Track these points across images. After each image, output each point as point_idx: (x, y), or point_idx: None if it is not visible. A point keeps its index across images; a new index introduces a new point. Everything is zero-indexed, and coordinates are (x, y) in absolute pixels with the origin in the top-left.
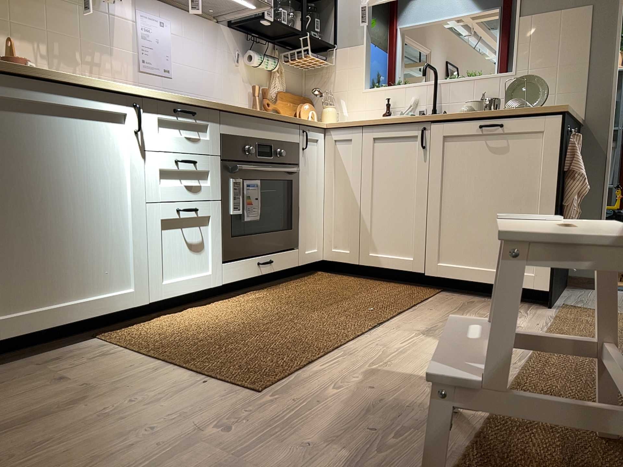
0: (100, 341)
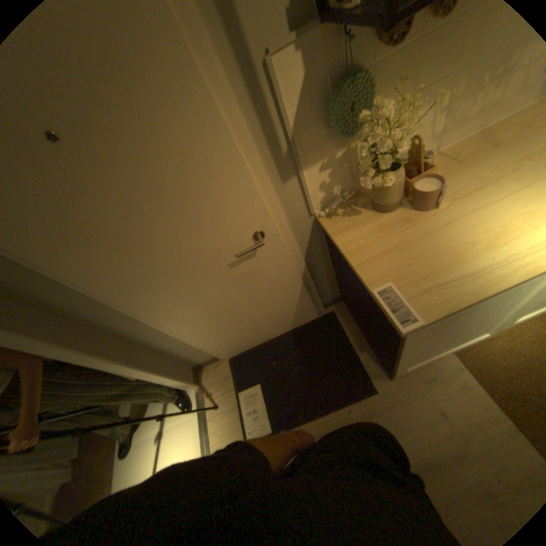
0: (459, 364)
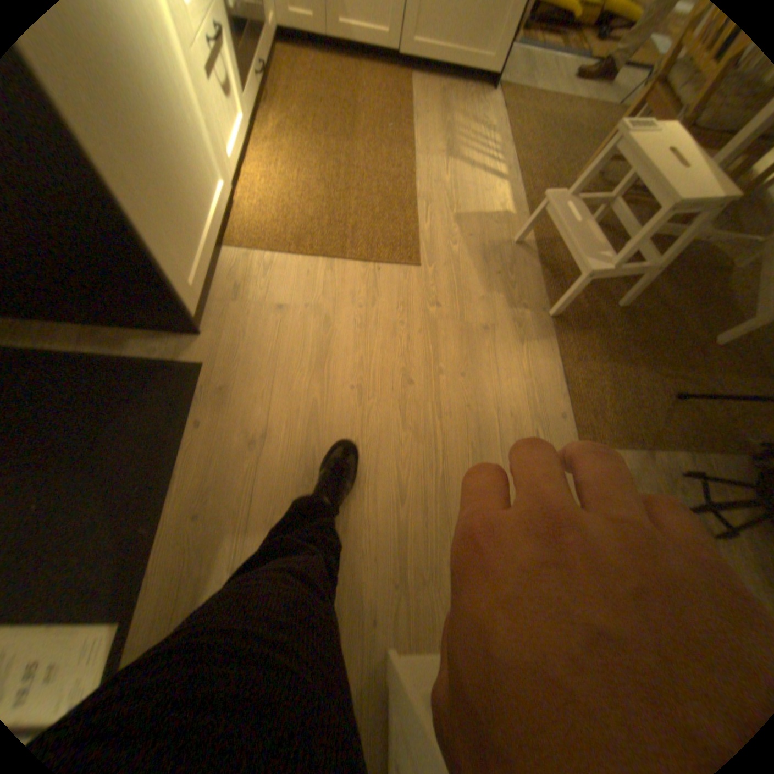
0: (237, 249)
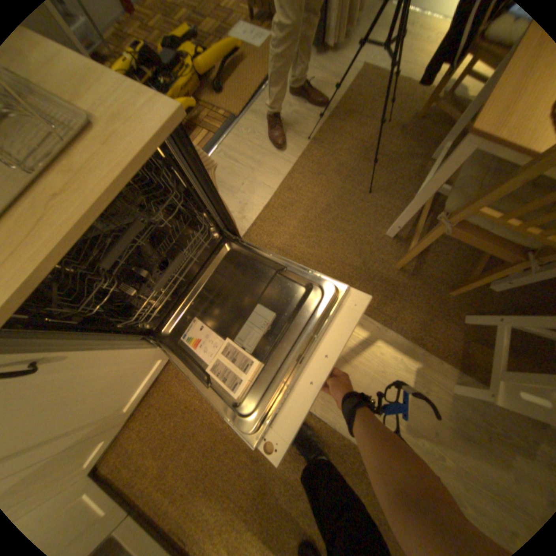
0: None
